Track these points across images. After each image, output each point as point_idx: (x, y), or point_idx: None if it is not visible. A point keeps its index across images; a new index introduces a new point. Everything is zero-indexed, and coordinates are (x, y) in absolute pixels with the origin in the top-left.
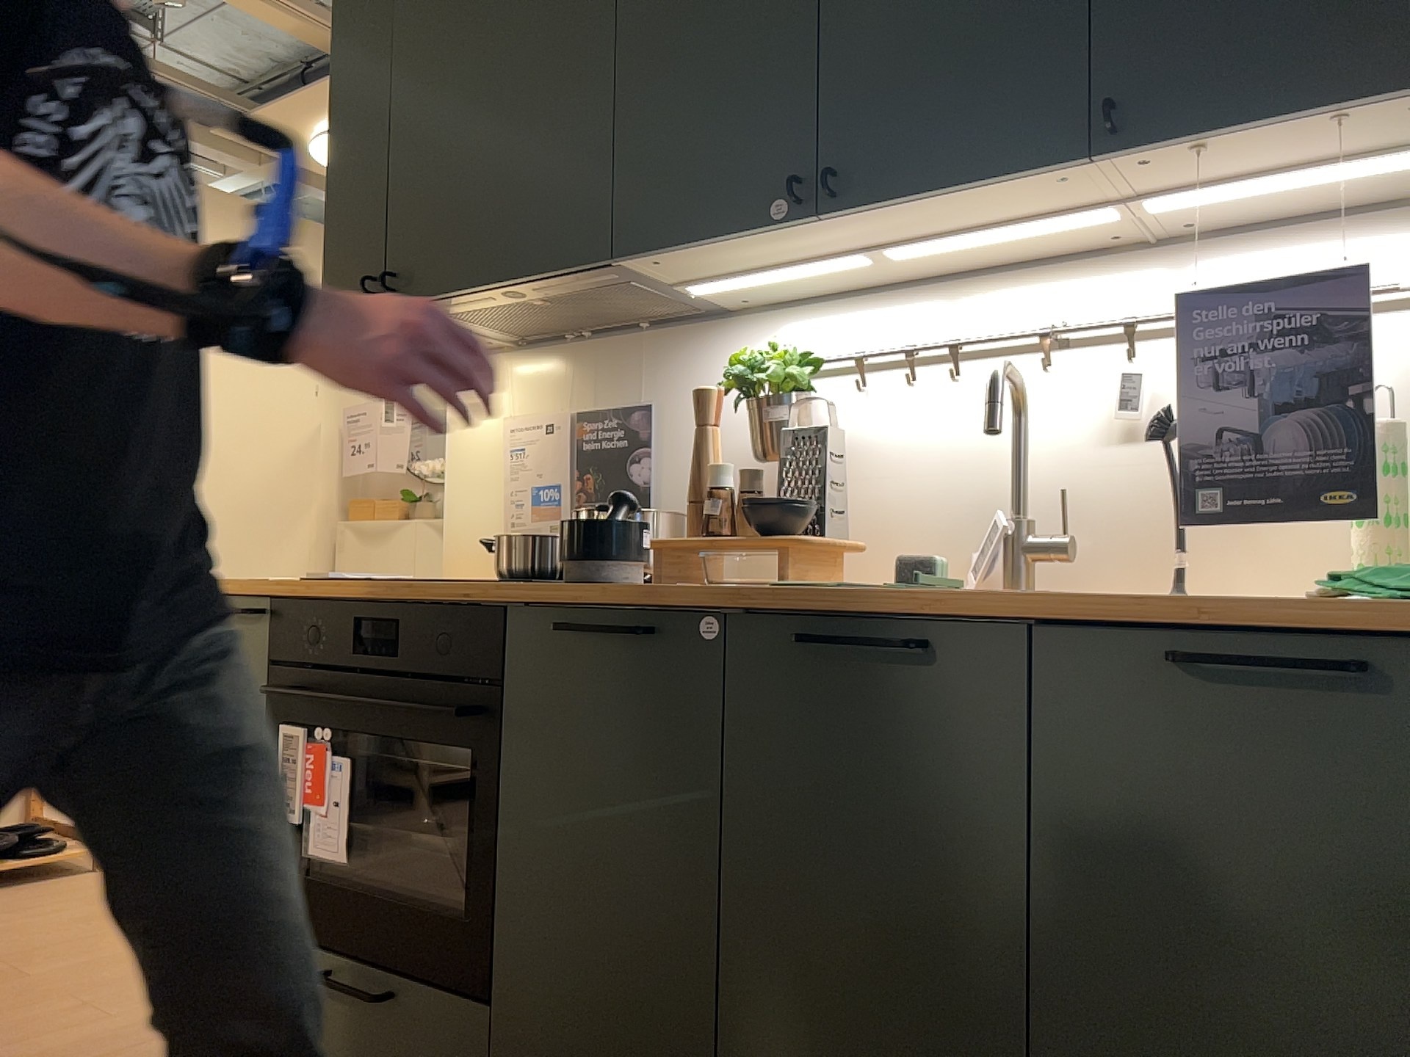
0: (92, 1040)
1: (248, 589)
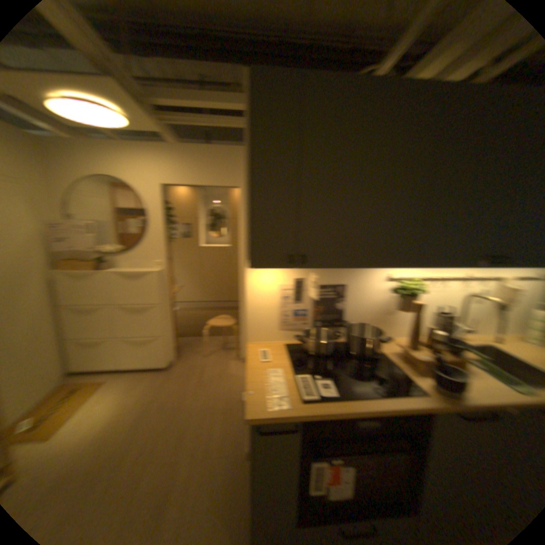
0: None
1: (290, 420)
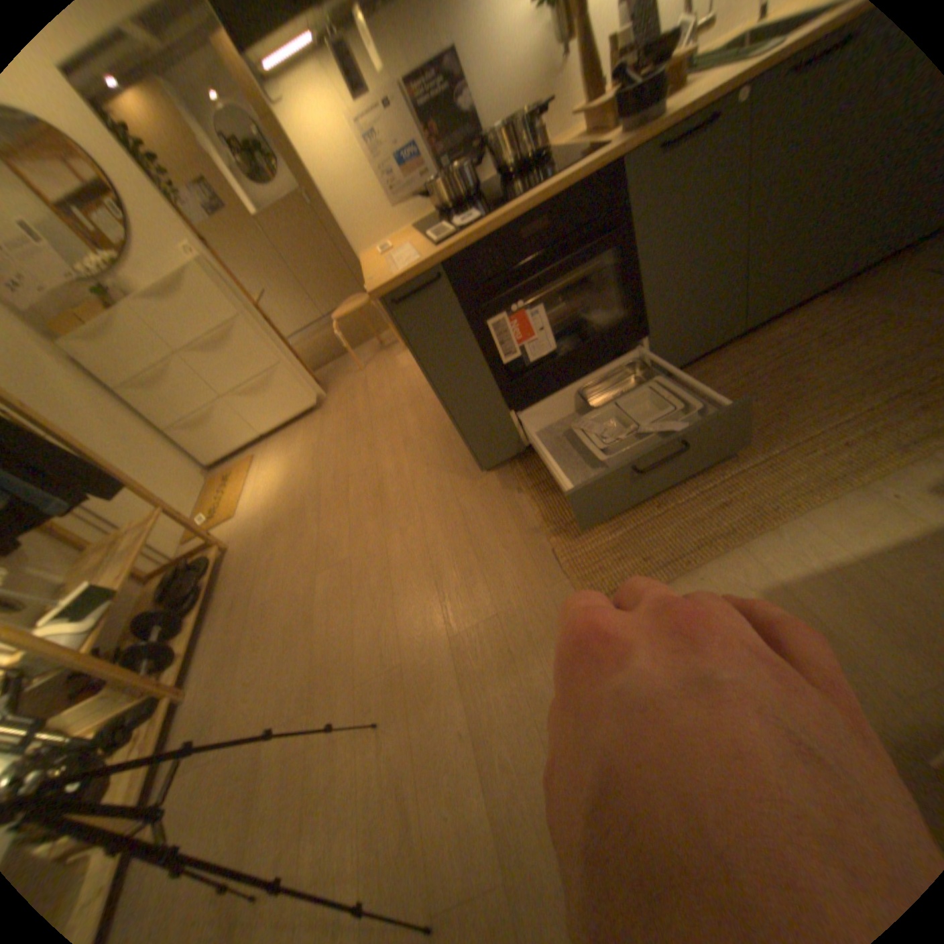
0: (440, 519)
1: (421, 267)
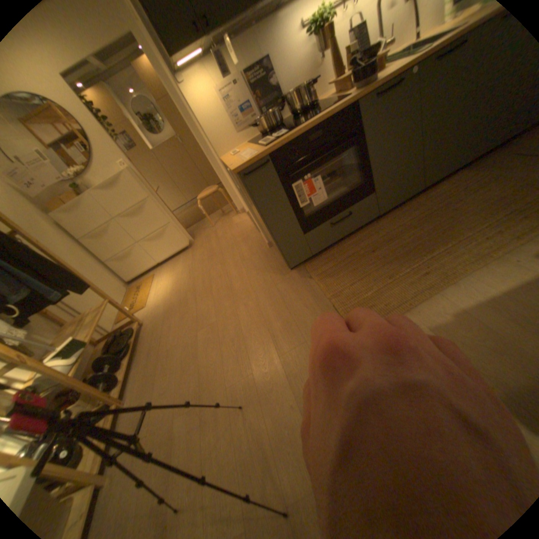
0: (267, 296)
1: (259, 157)
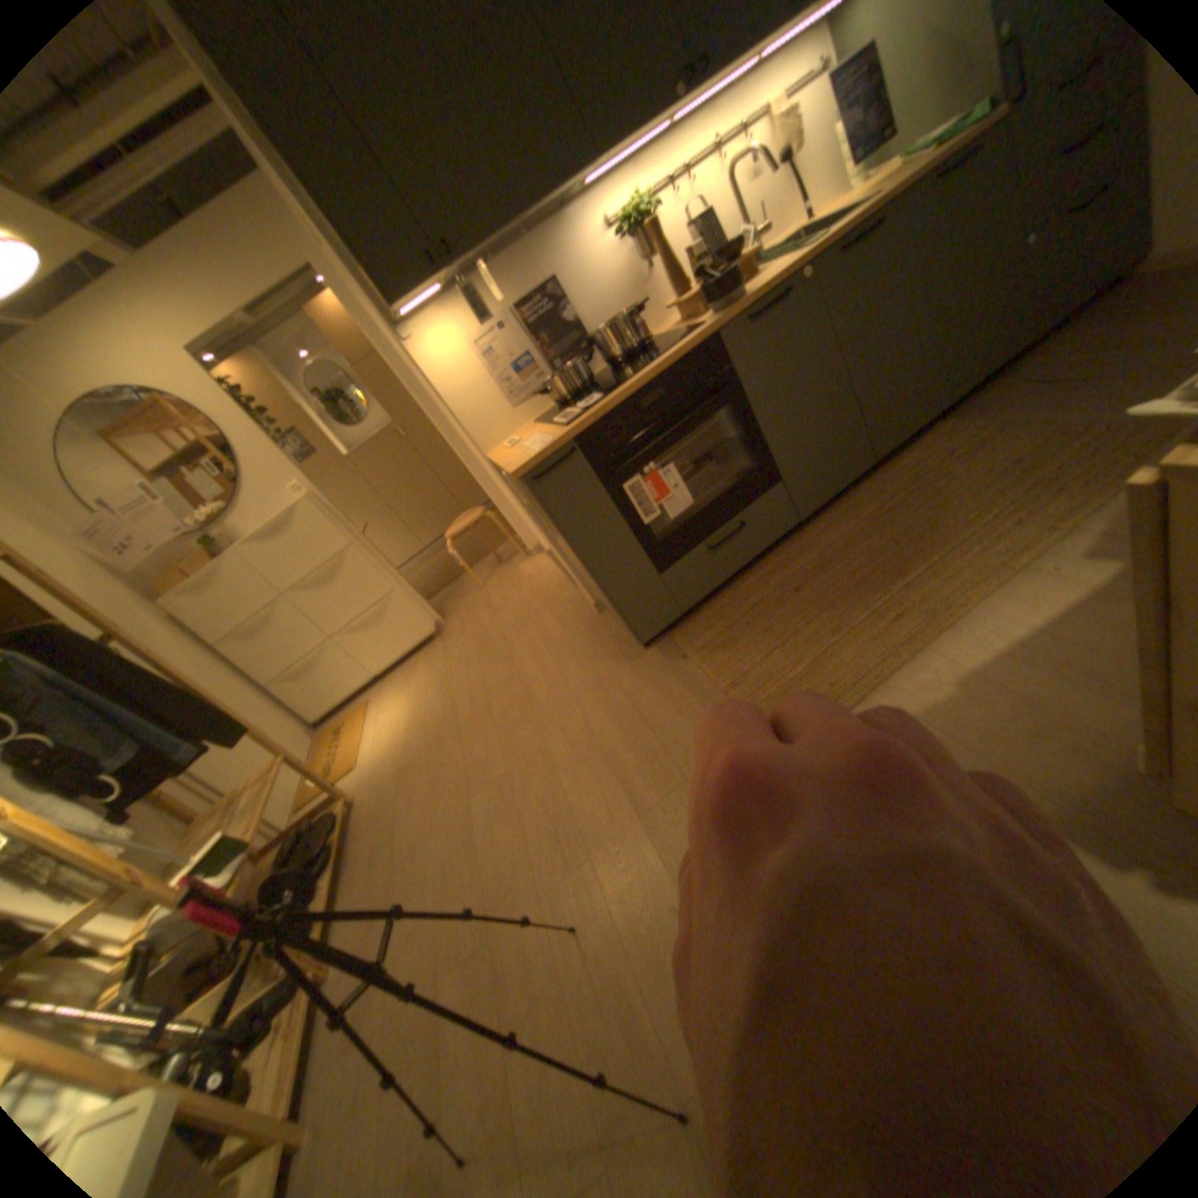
0: (603, 706)
1: (555, 445)
